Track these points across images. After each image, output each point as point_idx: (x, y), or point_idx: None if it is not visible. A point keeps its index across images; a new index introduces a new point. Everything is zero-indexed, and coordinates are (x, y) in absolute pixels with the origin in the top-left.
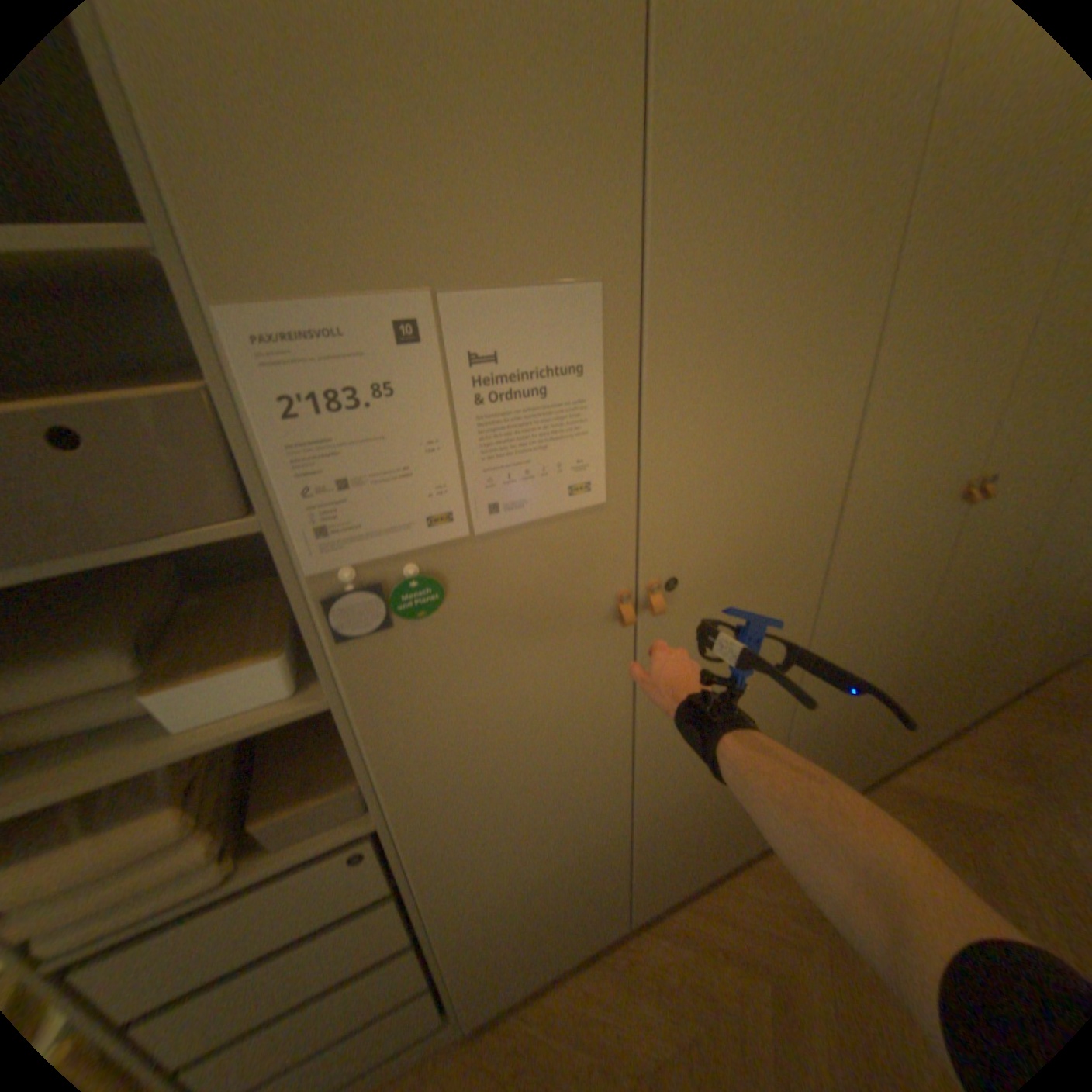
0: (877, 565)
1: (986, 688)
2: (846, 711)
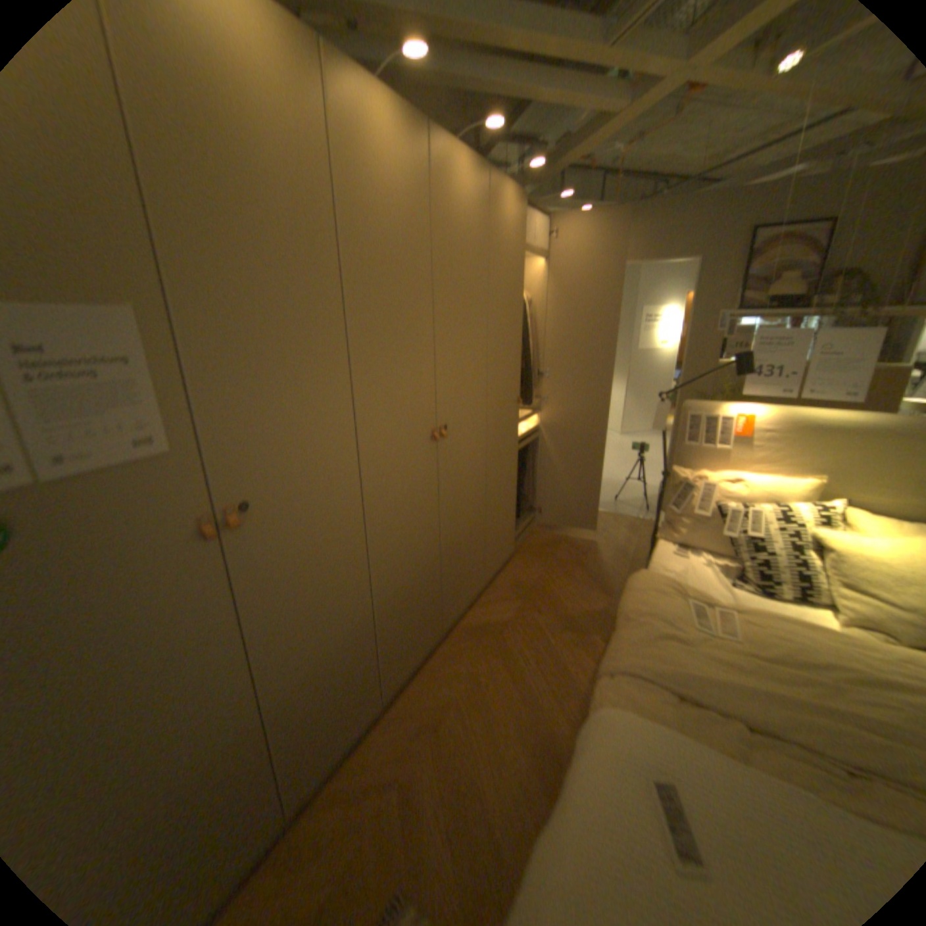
0: (393, 480)
1: (489, 551)
2: (407, 581)
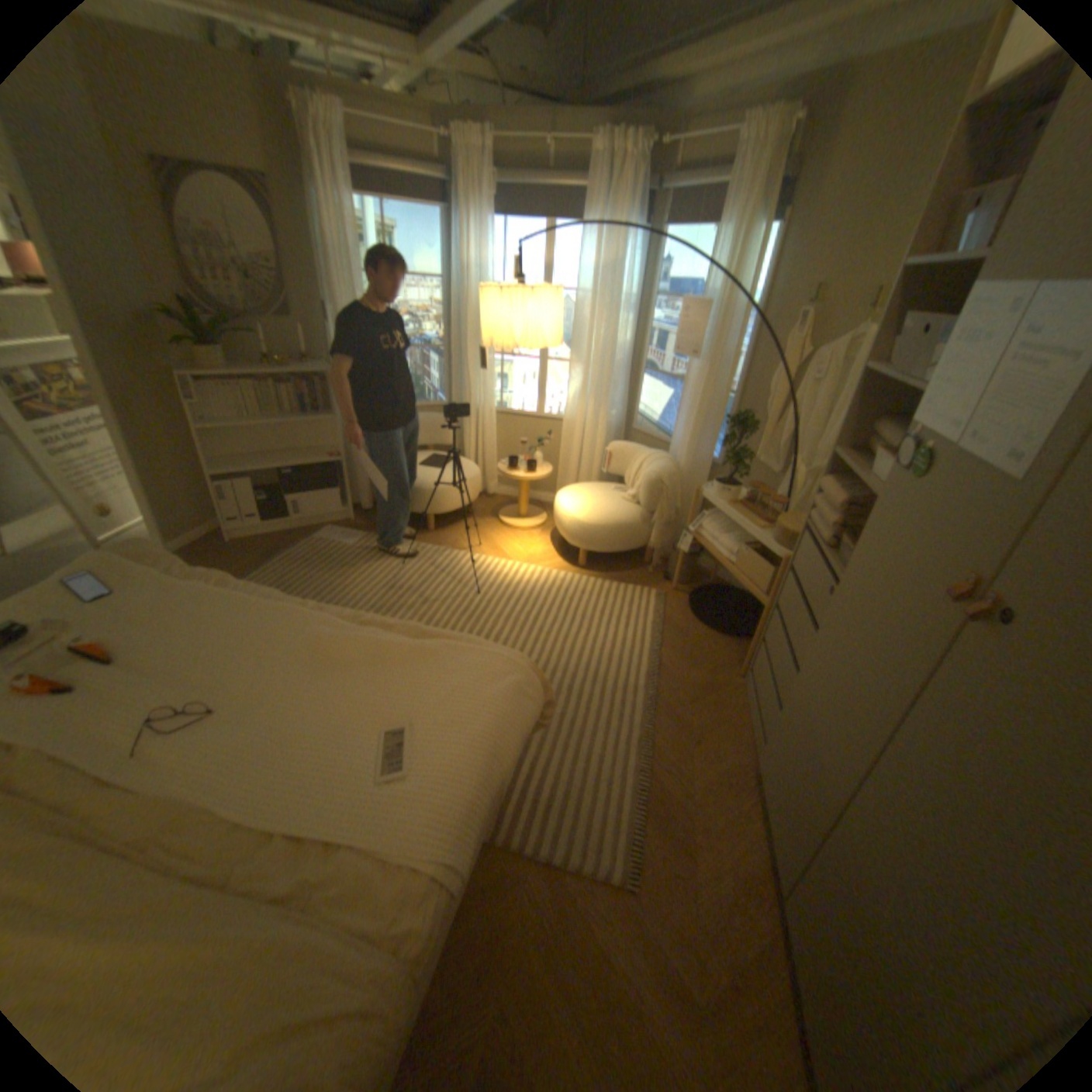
0: None
1: None
2: None
